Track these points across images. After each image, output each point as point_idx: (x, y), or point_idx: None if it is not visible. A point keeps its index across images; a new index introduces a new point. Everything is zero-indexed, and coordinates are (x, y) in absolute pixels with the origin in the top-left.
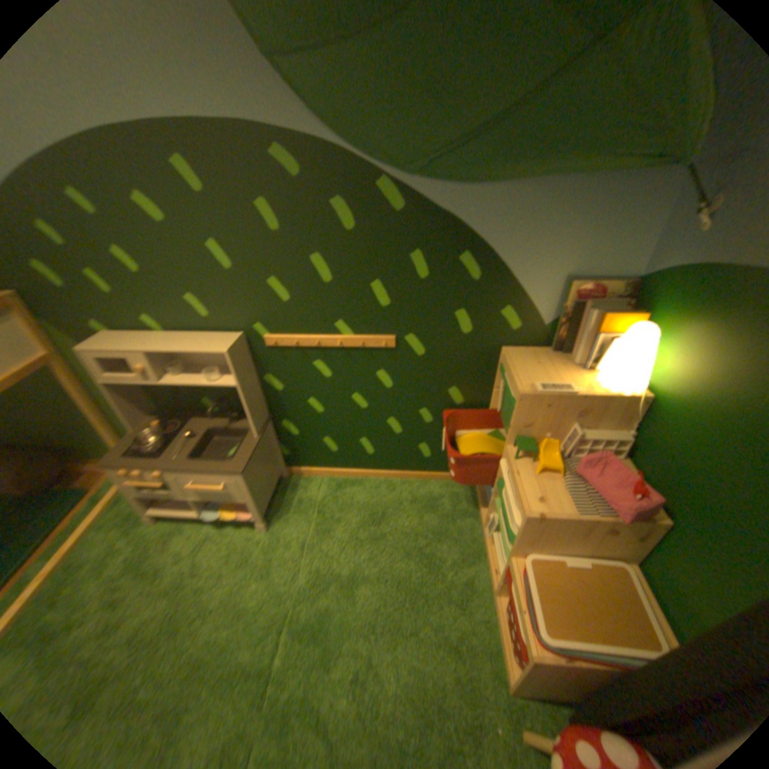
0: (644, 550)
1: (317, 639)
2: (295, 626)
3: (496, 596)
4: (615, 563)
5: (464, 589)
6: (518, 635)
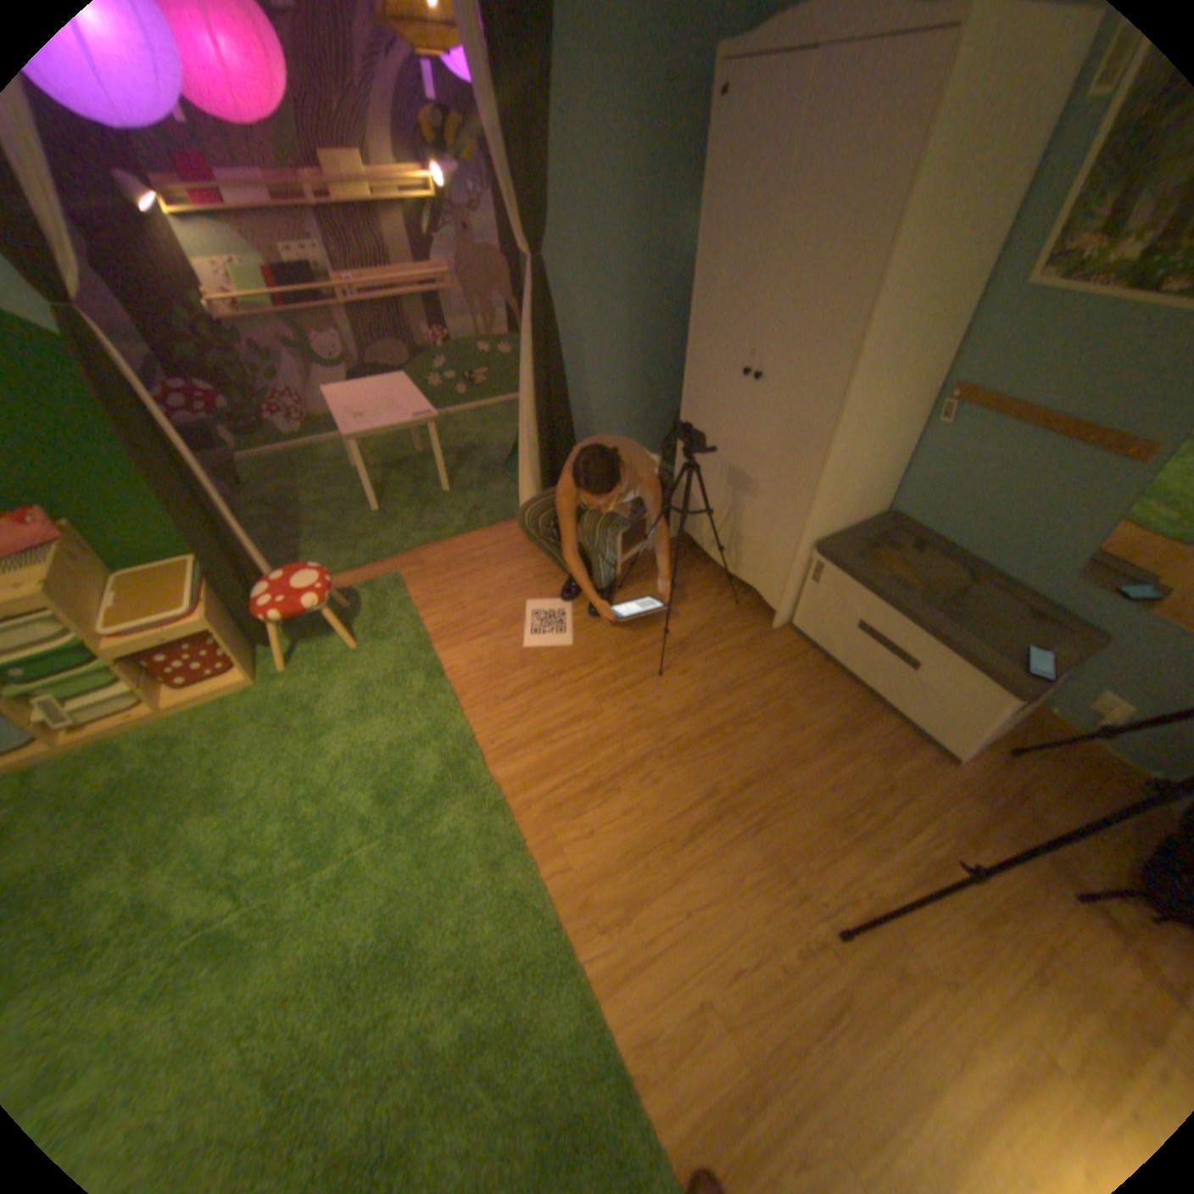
0: (93, 557)
1: (224, 870)
2: (210, 912)
3: (156, 711)
4: (108, 583)
5: (148, 748)
6: (185, 647)
